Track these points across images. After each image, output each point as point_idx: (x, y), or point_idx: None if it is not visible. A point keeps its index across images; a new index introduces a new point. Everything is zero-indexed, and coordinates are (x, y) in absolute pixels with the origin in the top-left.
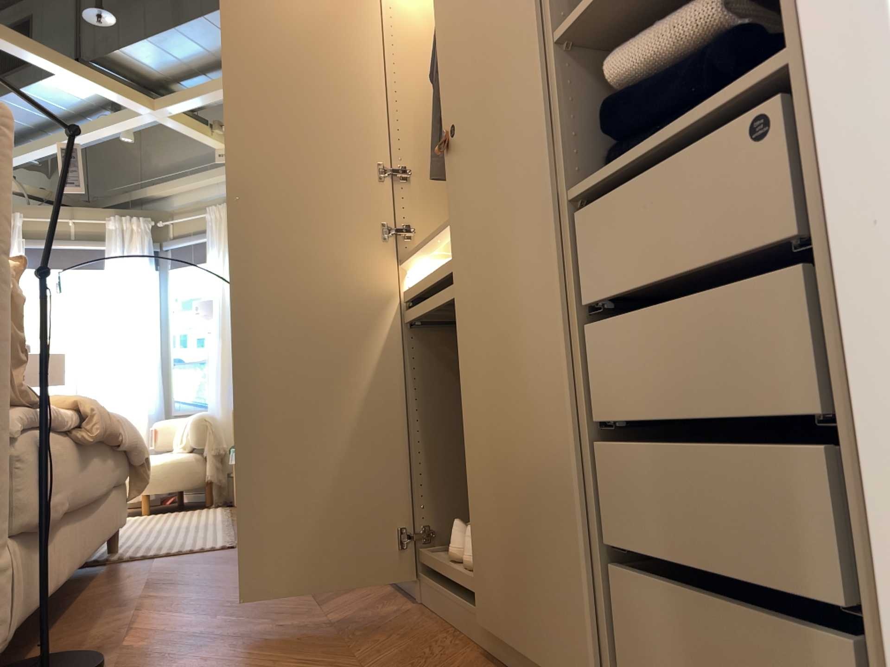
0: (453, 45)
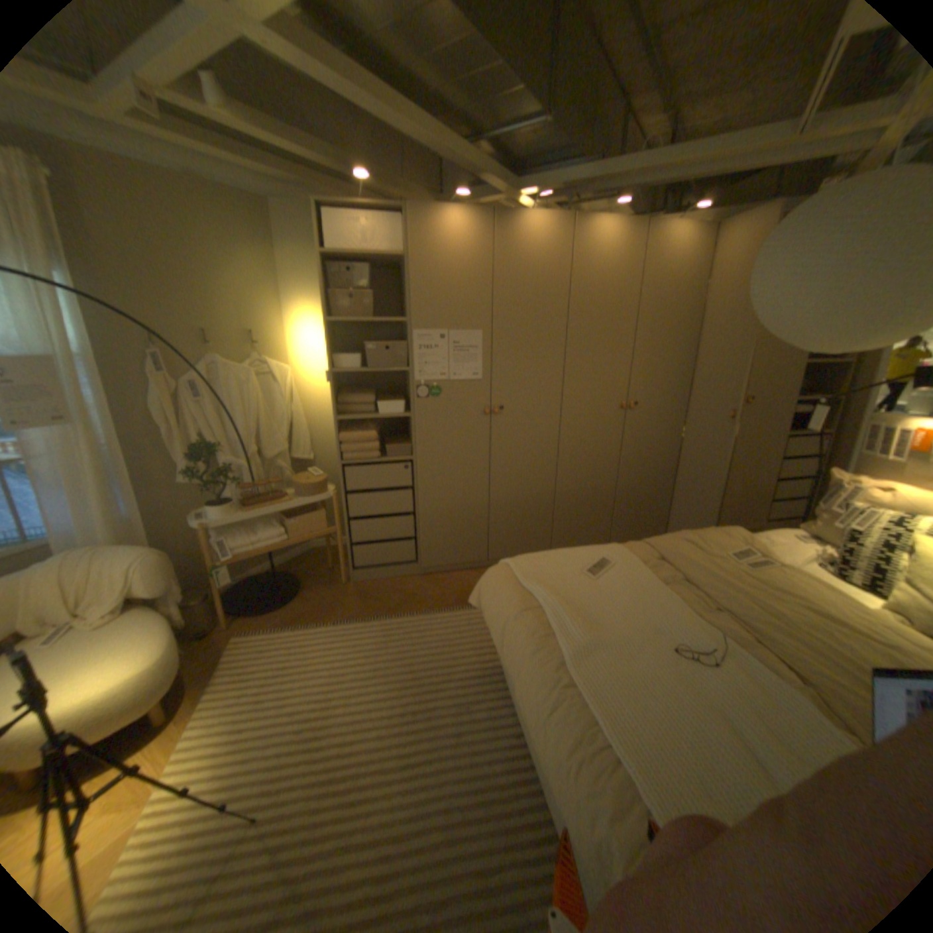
0: (764, 369)
